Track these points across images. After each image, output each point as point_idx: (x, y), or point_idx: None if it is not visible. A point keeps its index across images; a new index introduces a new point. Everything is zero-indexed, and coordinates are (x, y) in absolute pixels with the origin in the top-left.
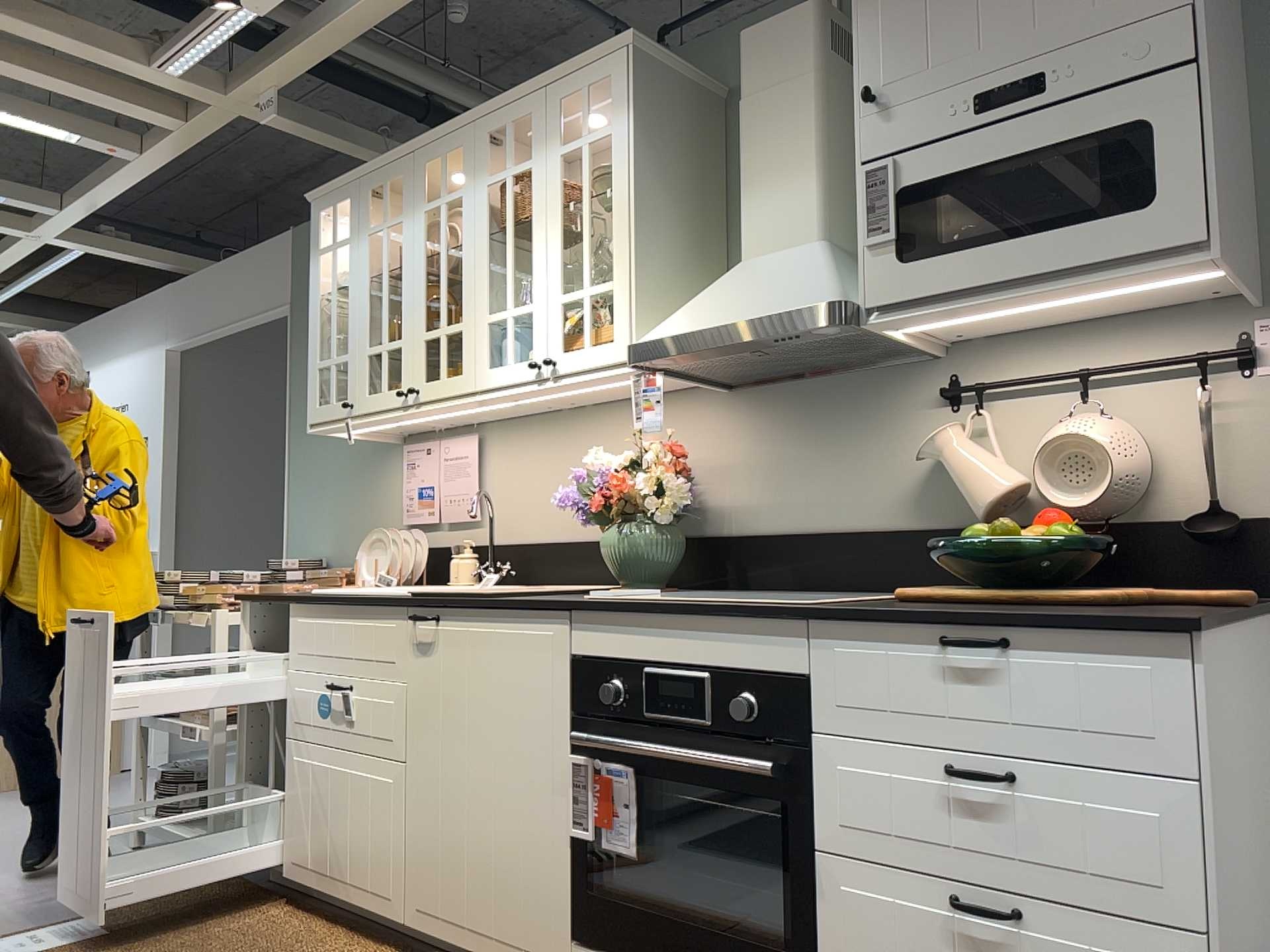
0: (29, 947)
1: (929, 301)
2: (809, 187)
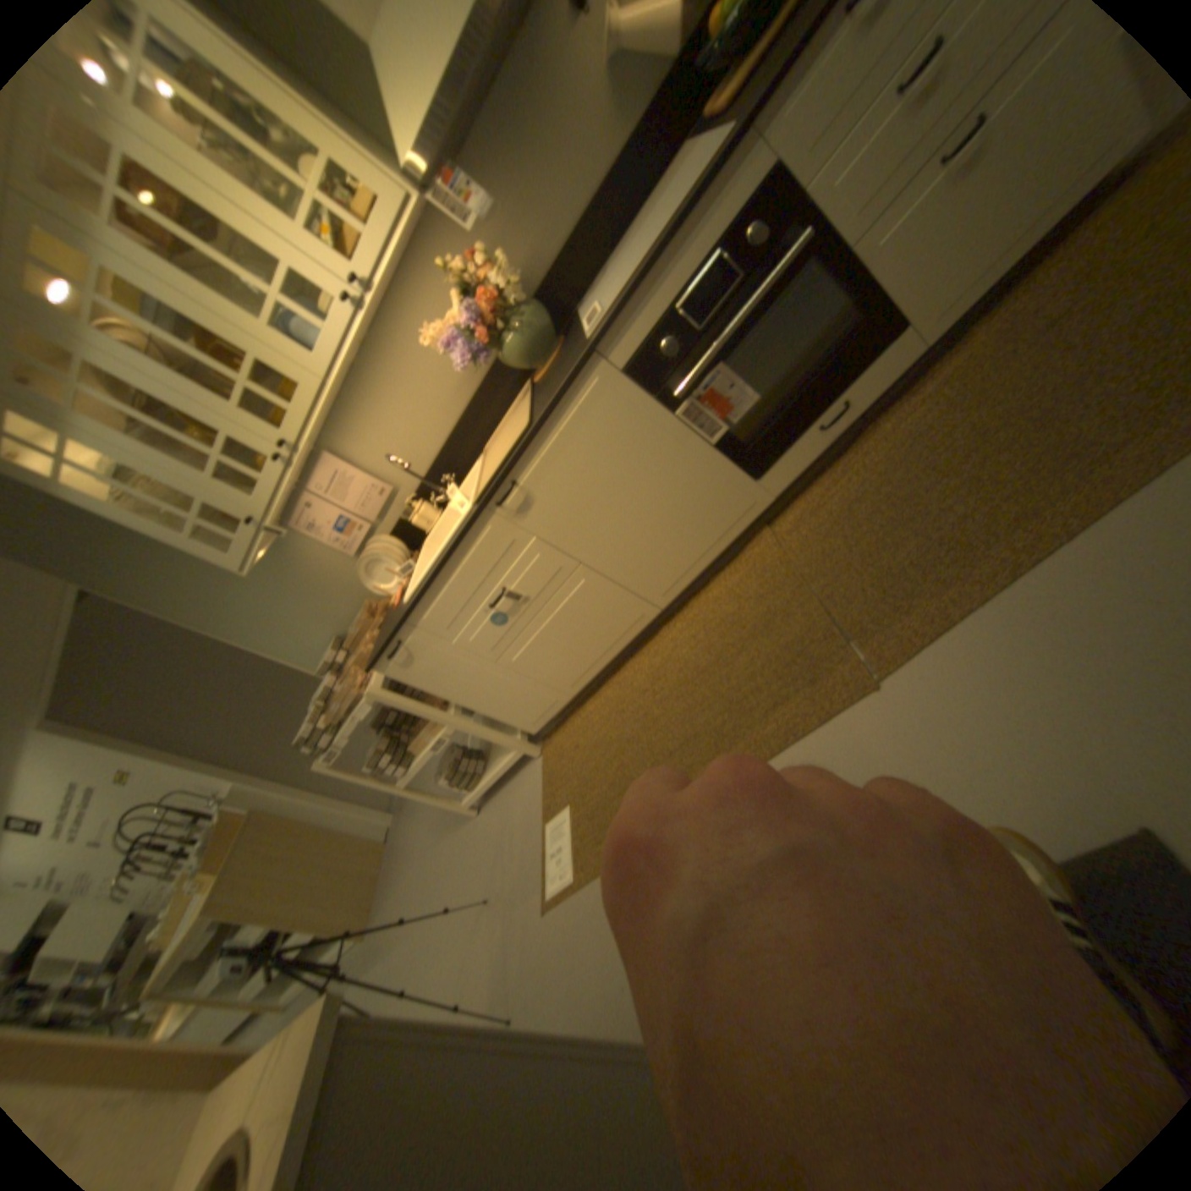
0: (562, 851)
1: None
2: None
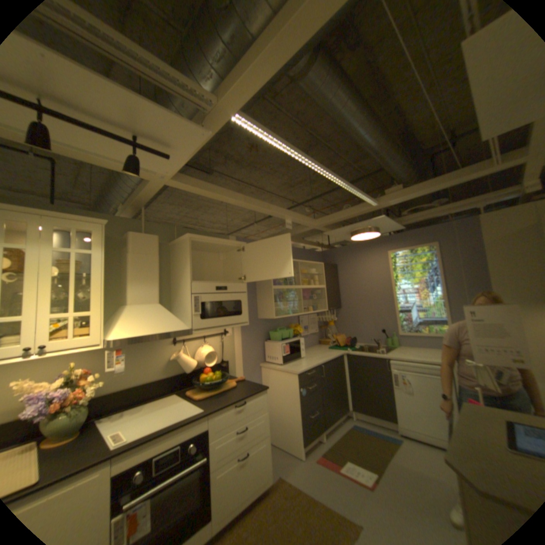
0: None
1: (205, 328)
2: (156, 287)
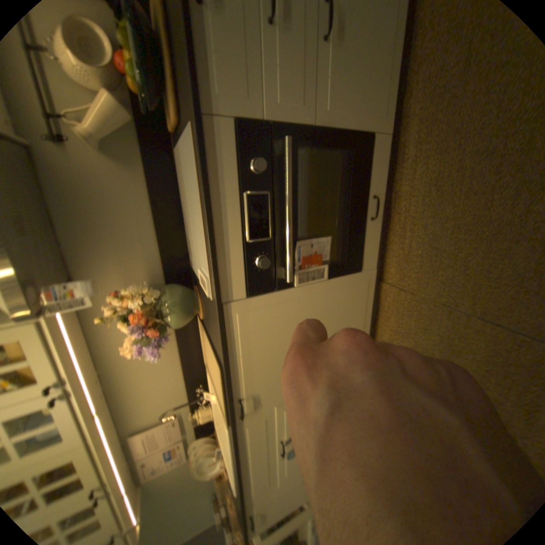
0: None
1: None
2: None
